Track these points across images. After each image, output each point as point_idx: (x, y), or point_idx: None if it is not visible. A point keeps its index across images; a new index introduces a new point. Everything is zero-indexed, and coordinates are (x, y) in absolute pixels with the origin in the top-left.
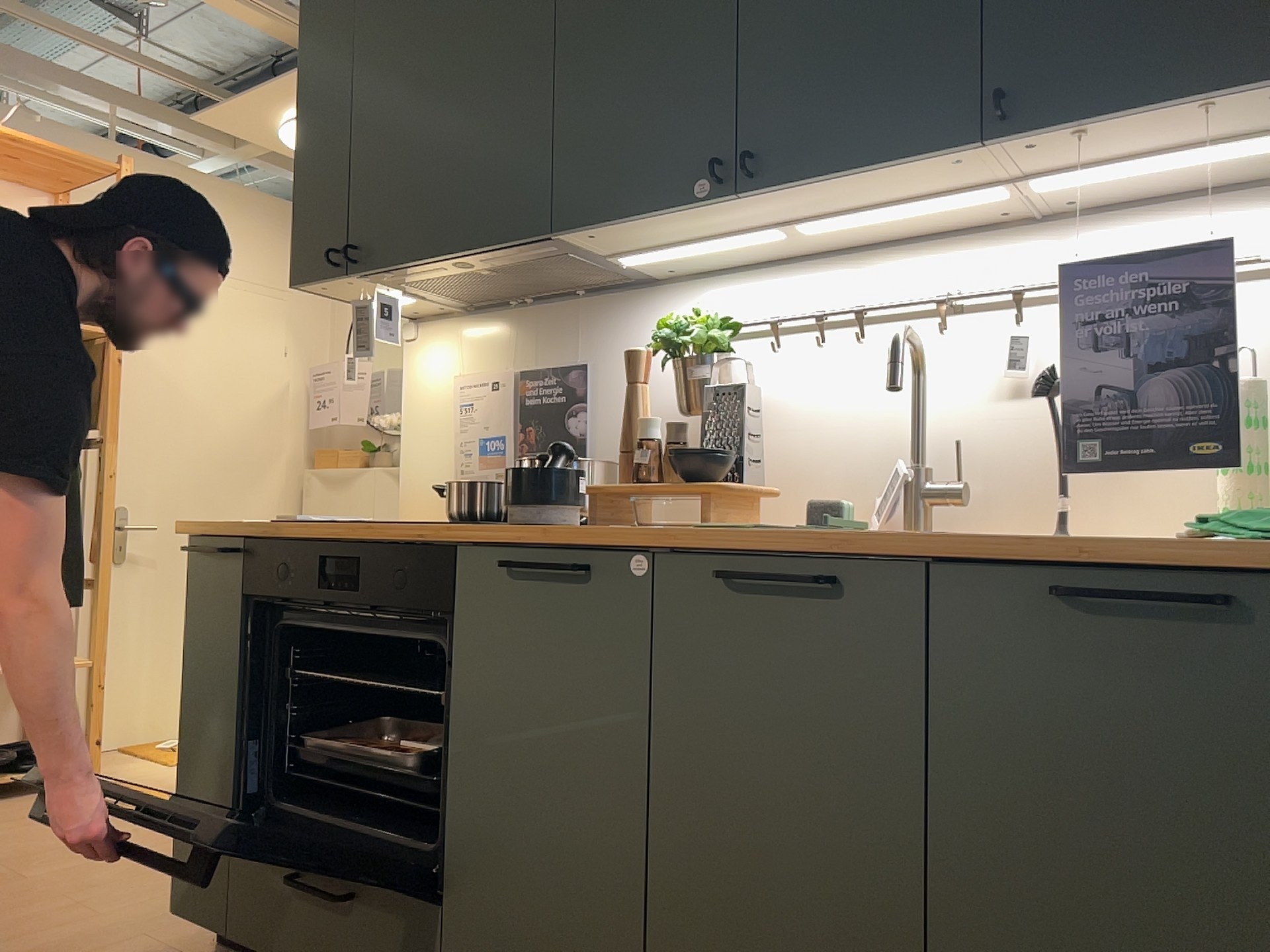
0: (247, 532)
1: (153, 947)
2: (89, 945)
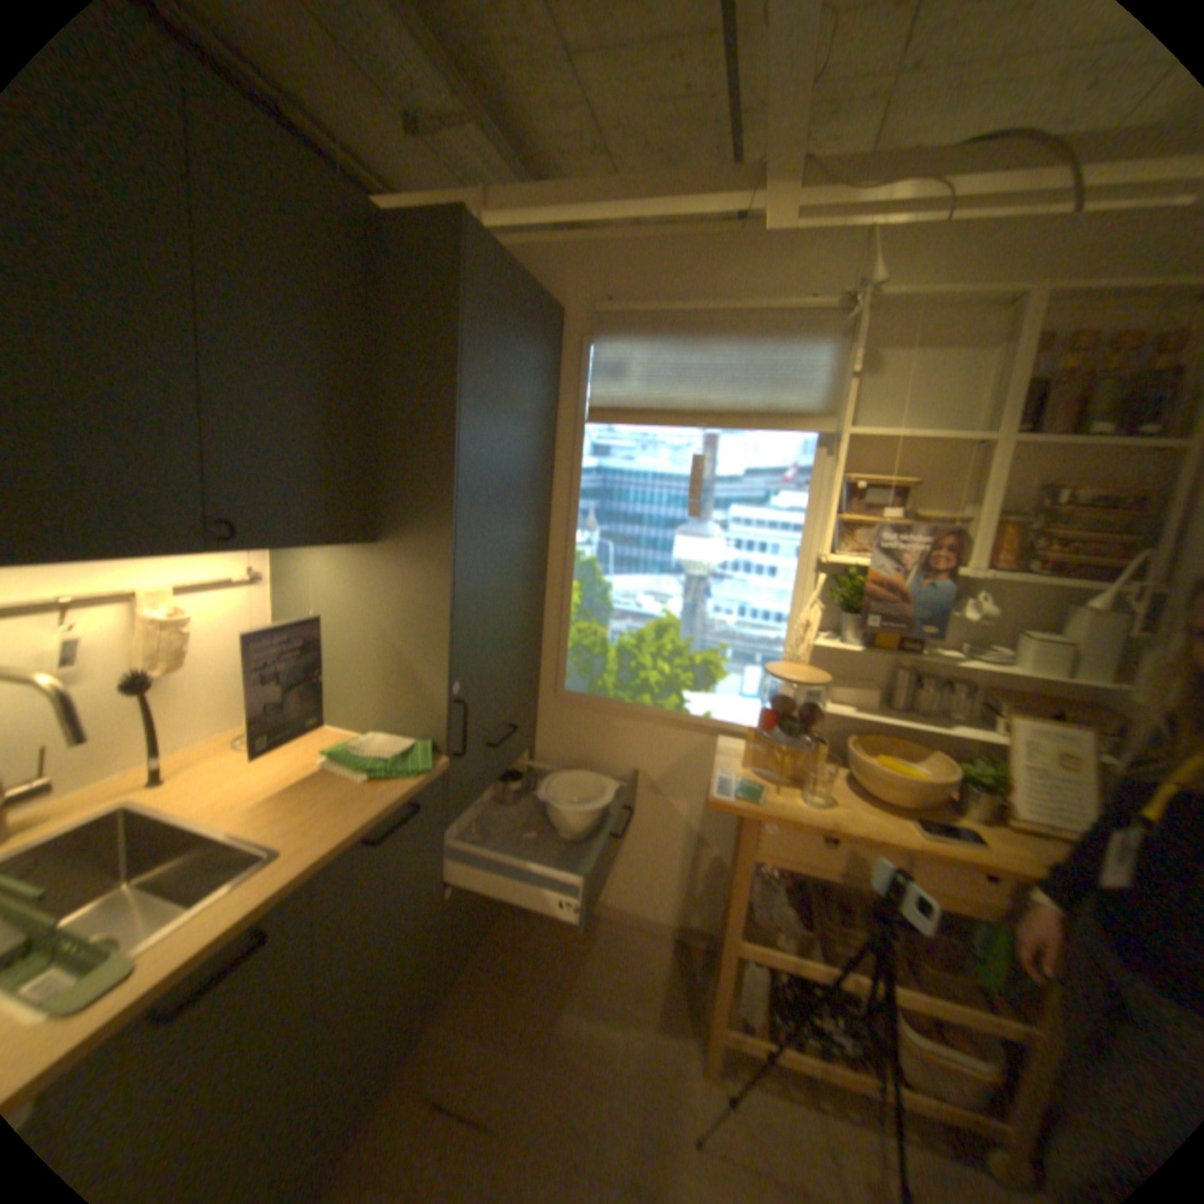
0: None
1: None
2: None
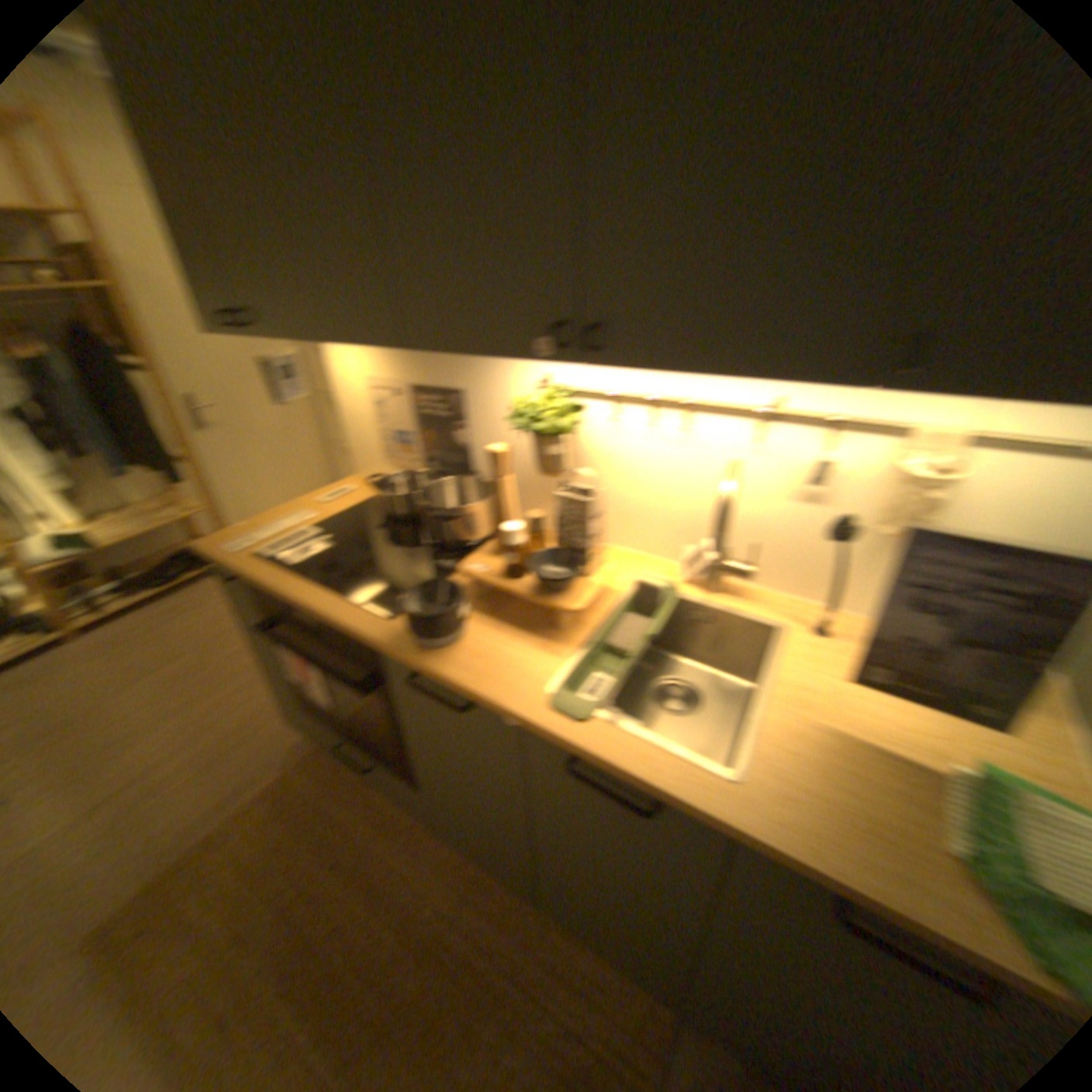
0: (233, 569)
1: (280, 727)
2: (247, 728)
